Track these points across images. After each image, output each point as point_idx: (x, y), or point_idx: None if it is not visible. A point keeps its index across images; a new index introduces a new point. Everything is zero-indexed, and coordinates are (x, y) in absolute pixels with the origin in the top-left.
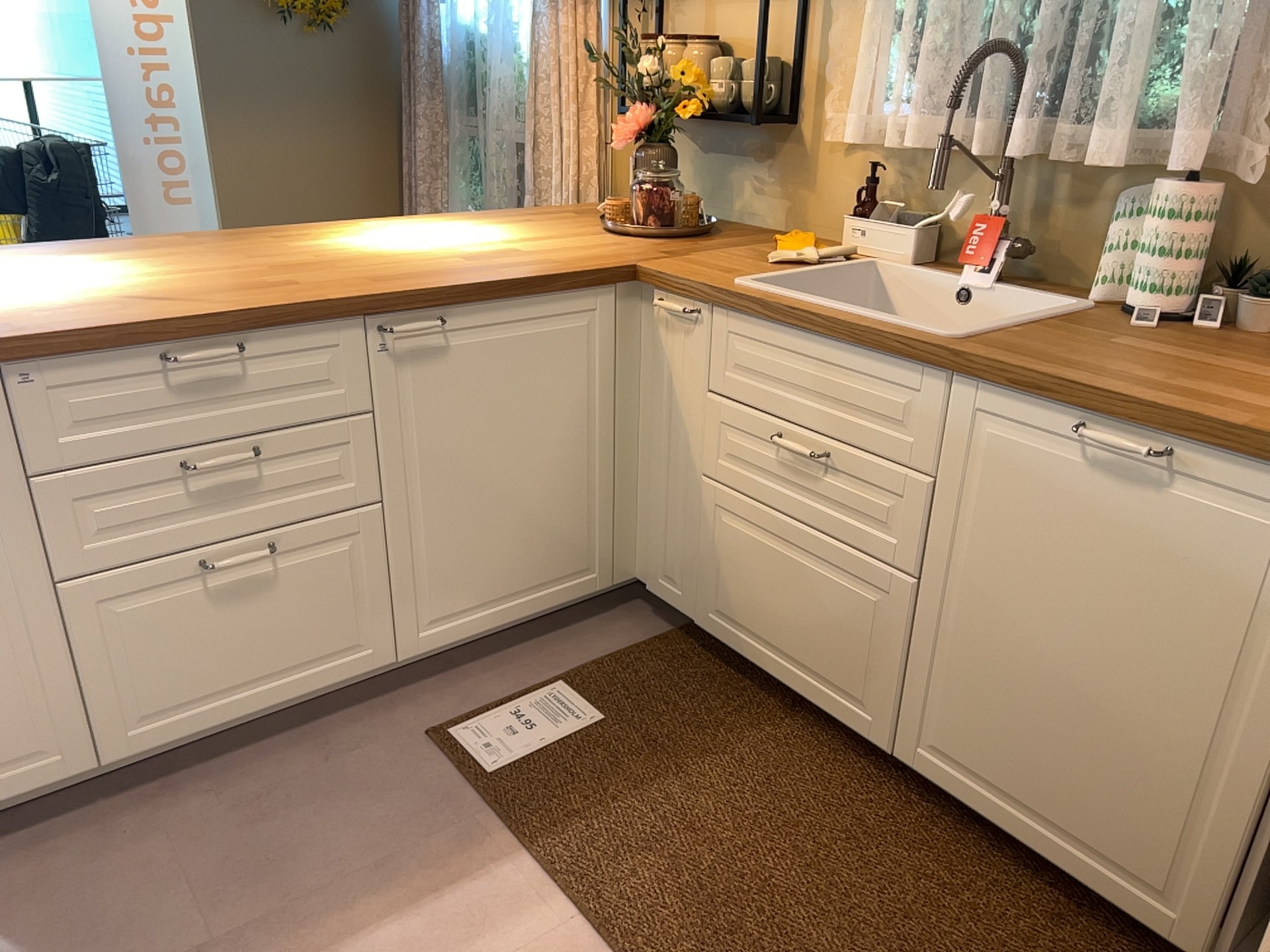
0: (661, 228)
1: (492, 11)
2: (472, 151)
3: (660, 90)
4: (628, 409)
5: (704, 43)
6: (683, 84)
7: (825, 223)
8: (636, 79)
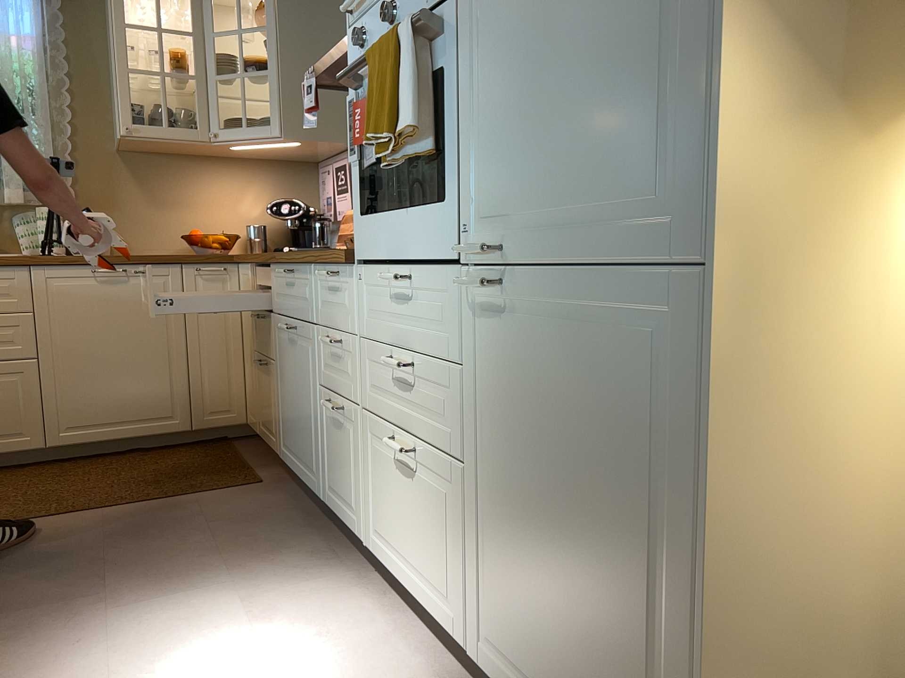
0: None
1: None
2: None
3: None
4: None
5: None
6: None
7: None
8: None
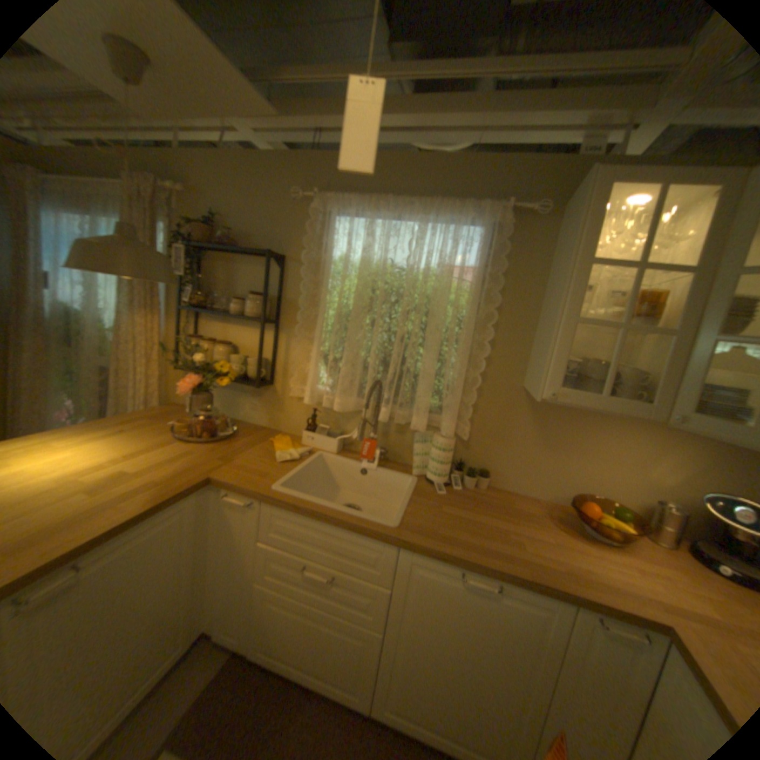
0: (210, 438)
1: (82, 299)
2: (63, 365)
3: (200, 362)
4: (201, 549)
5: (225, 345)
6: (218, 367)
7: (288, 426)
8: (191, 361)
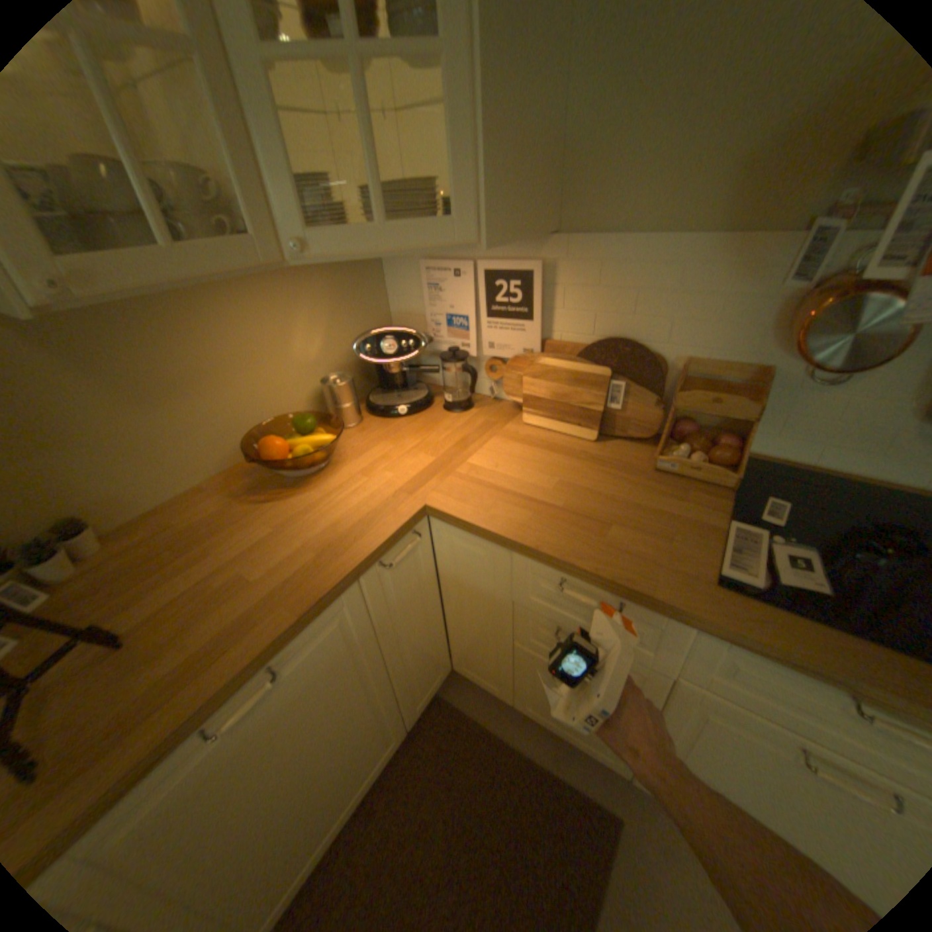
0: None
1: None
2: None
3: None
4: None
5: None
6: None
7: None
8: None
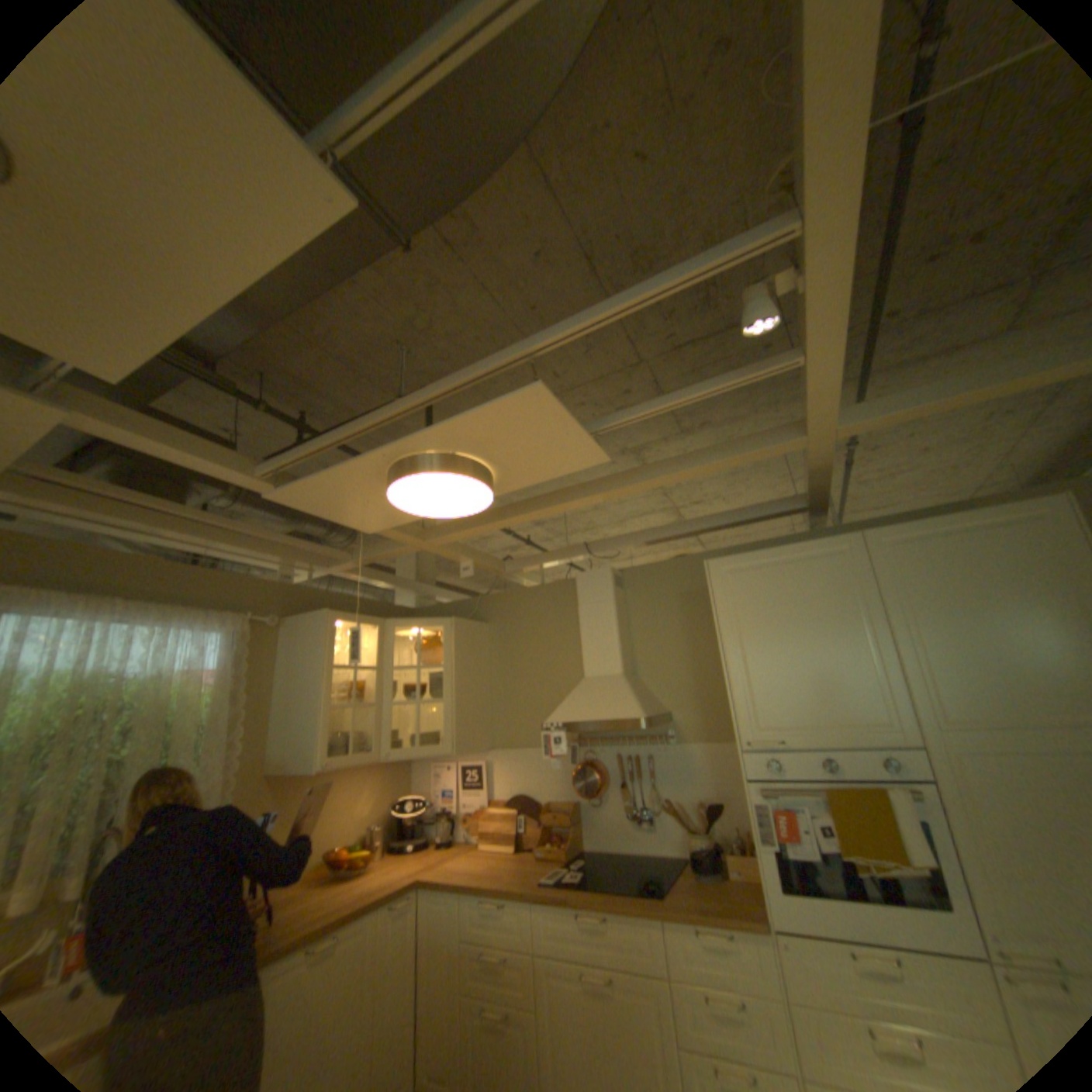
0: None
1: None
2: None
3: None
4: None
5: None
6: None
7: None
8: None
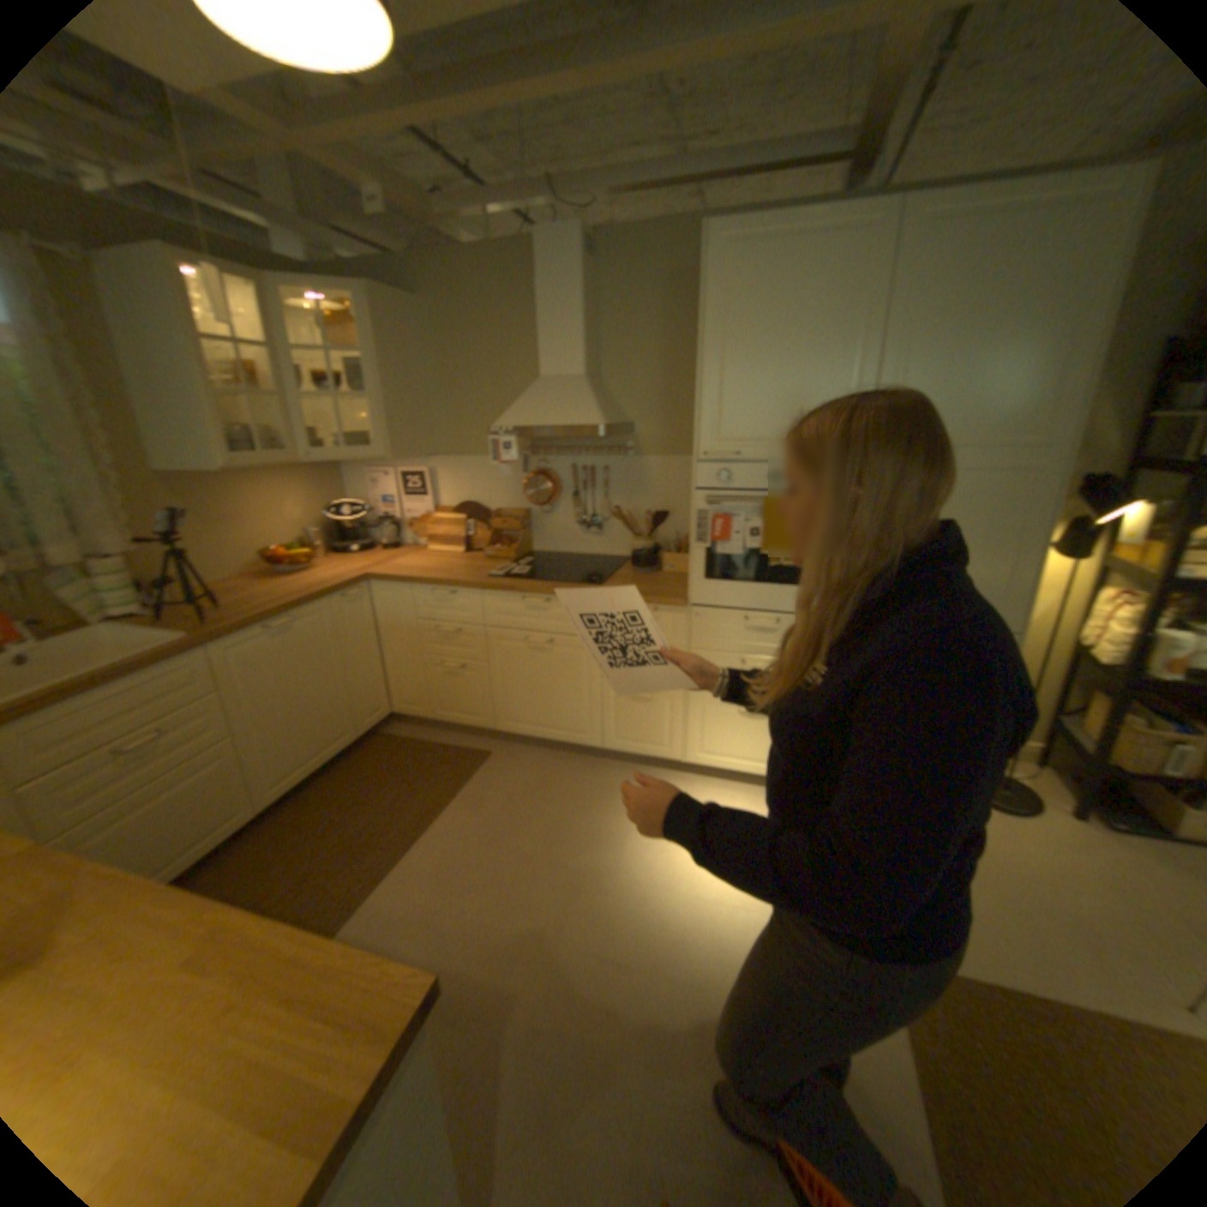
0: None
1: None
2: None
3: None
4: None
5: None
6: None
7: None
8: None
